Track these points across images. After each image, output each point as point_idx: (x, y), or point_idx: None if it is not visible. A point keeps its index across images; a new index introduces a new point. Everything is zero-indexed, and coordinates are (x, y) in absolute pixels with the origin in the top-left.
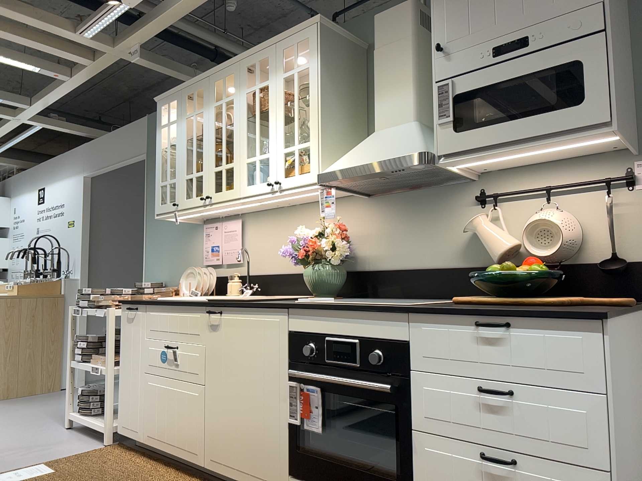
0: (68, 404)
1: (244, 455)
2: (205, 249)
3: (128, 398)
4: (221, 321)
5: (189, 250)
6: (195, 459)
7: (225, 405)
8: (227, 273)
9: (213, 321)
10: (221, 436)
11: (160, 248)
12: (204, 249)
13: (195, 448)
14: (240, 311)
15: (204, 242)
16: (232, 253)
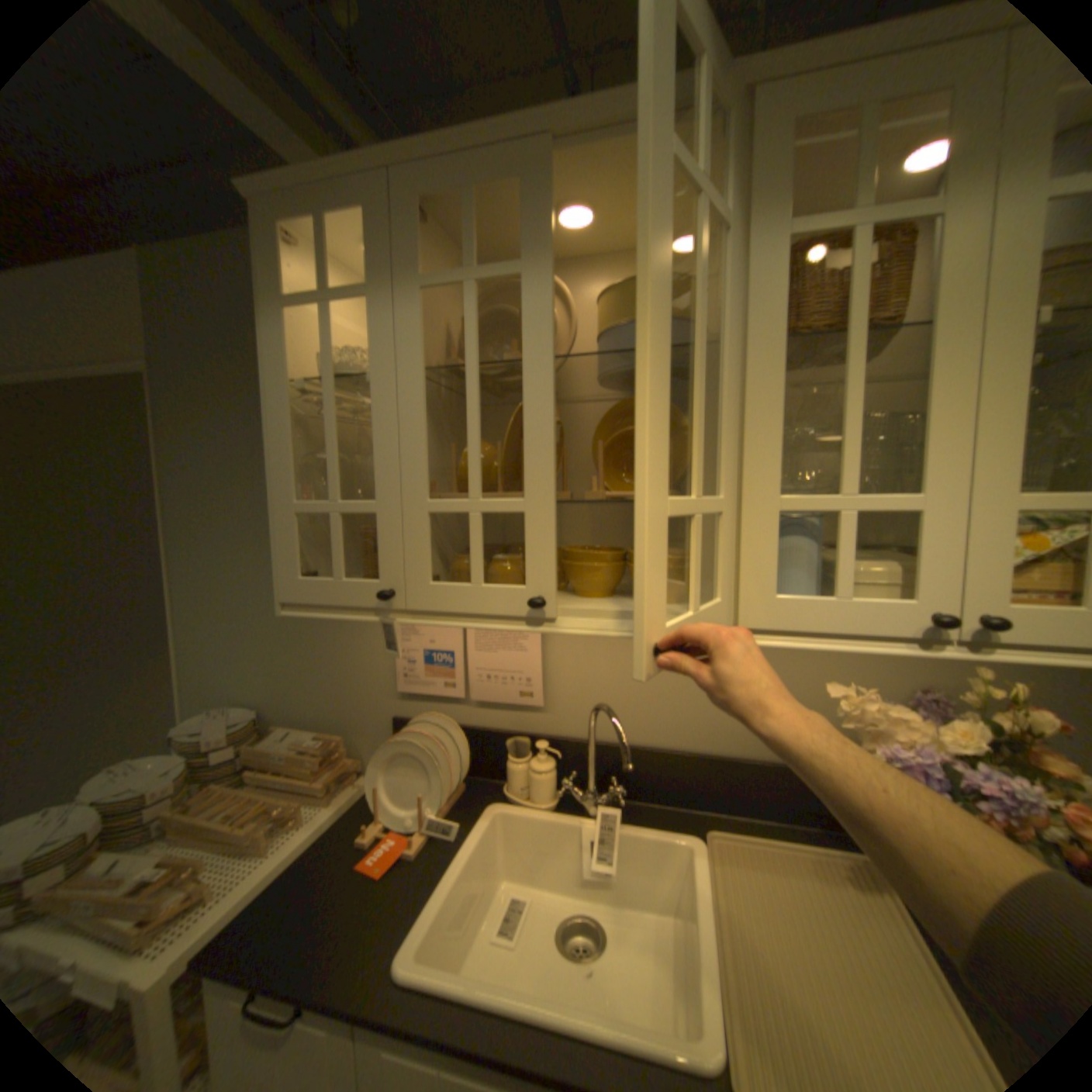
0: None
1: None
2: (407, 656)
3: None
4: None
5: (340, 645)
6: None
7: None
8: (491, 727)
9: None
10: None
11: (228, 622)
12: (402, 654)
13: None
14: None
15: (401, 637)
16: (513, 681)
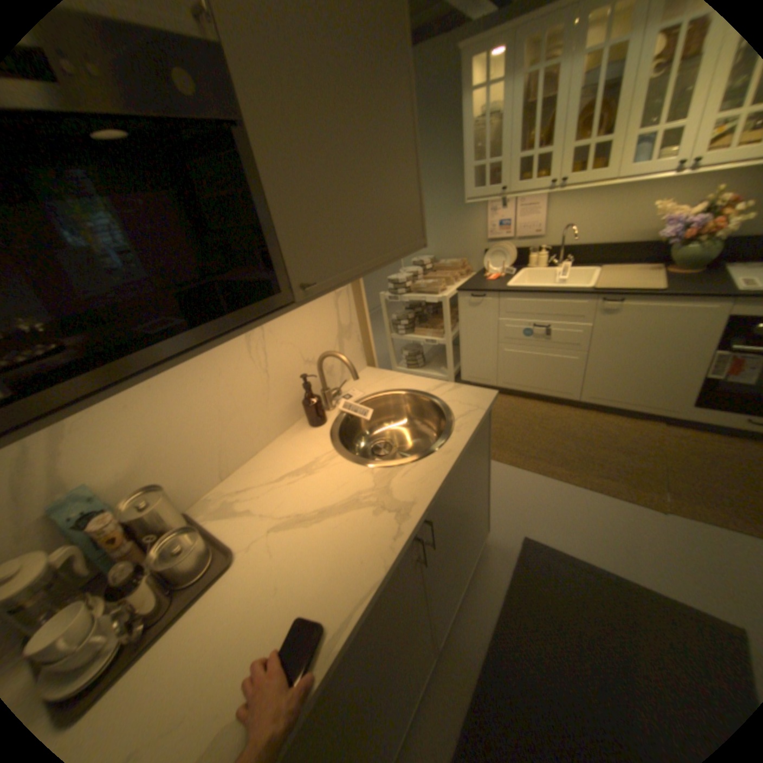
0: (395, 364)
1: (639, 396)
2: (493, 224)
3: (477, 360)
4: (625, 307)
5: (465, 226)
6: (570, 397)
7: (619, 366)
8: (524, 246)
9: (611, 307)
10: (608, 385)
11: None
12: (491, 224)
13: (571, 391)
14: (658, 300)
15: (491, 217)
16: (534, 227)
